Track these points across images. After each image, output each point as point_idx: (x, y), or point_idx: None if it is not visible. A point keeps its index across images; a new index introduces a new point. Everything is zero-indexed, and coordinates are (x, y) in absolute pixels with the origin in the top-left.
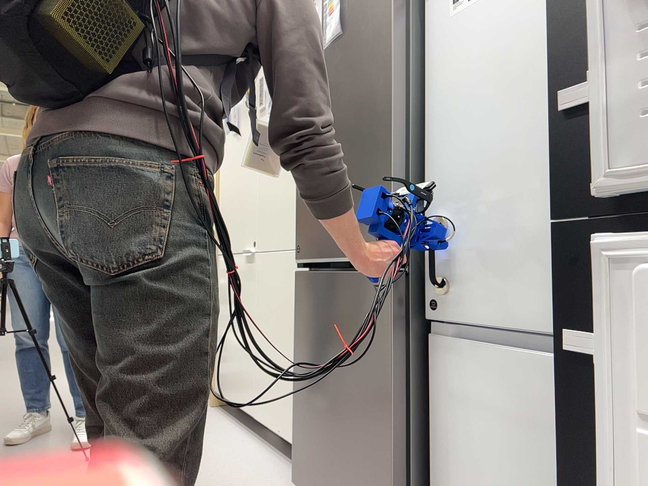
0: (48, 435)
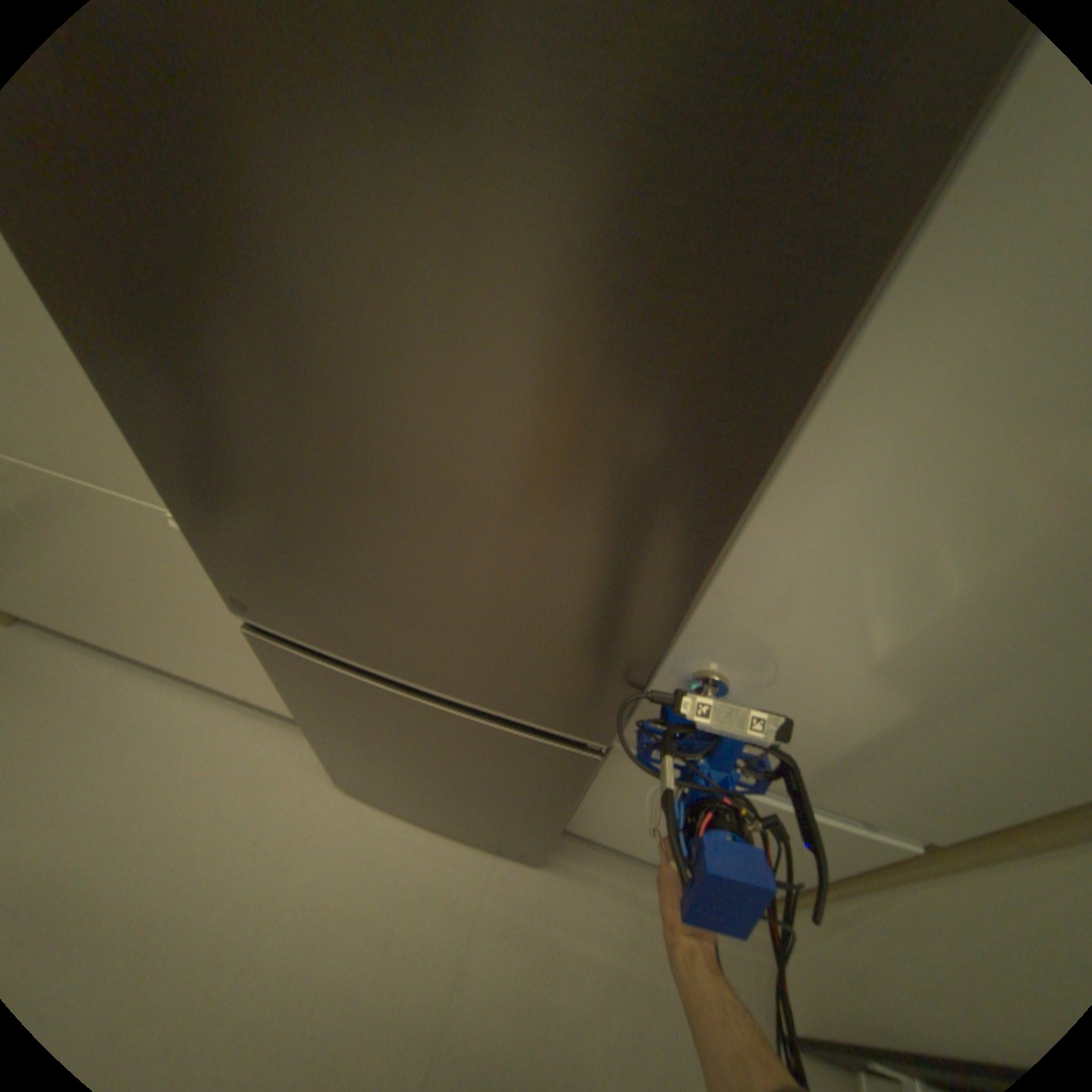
0: None
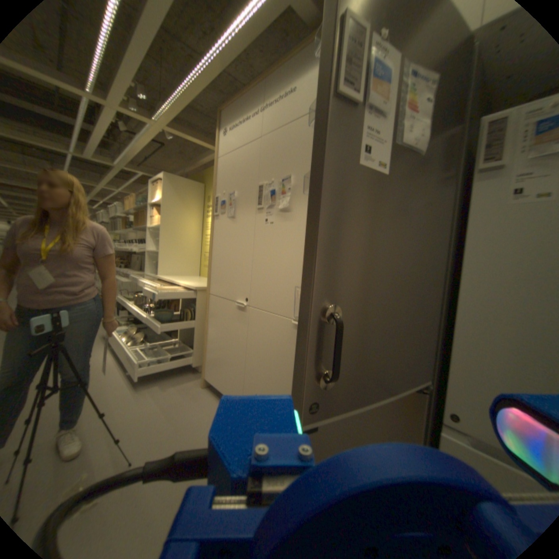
0: (90, 430)
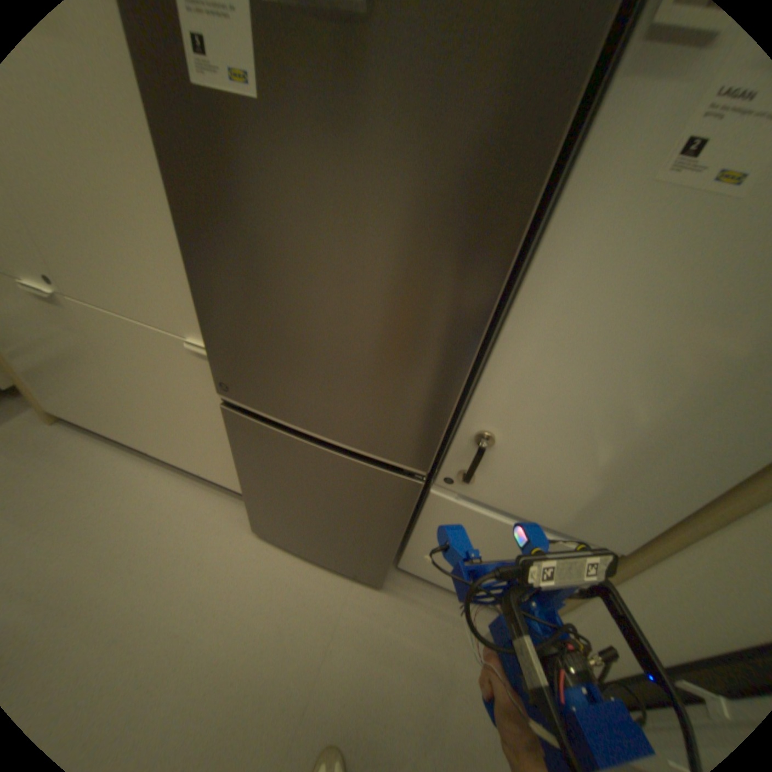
0: None
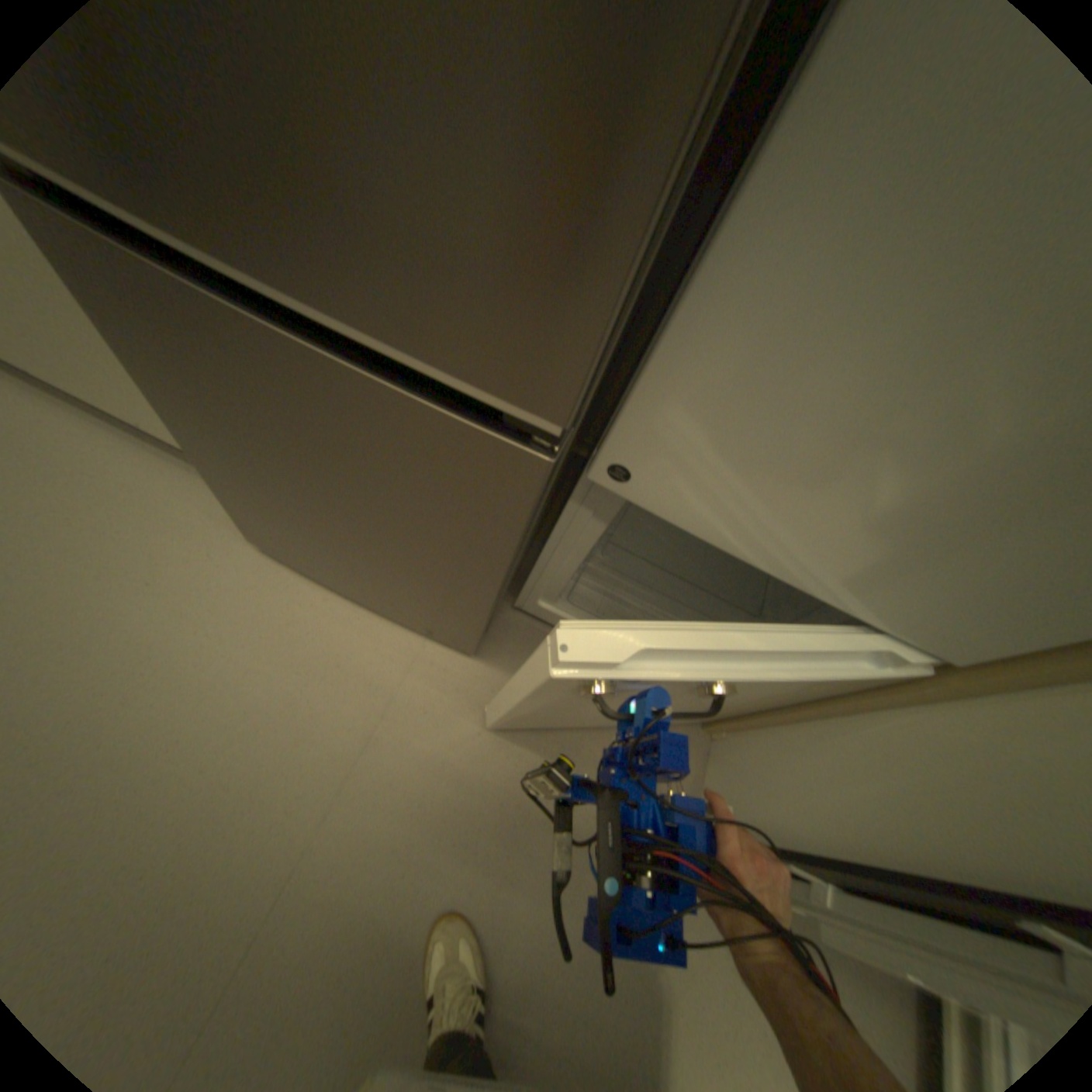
0: None
